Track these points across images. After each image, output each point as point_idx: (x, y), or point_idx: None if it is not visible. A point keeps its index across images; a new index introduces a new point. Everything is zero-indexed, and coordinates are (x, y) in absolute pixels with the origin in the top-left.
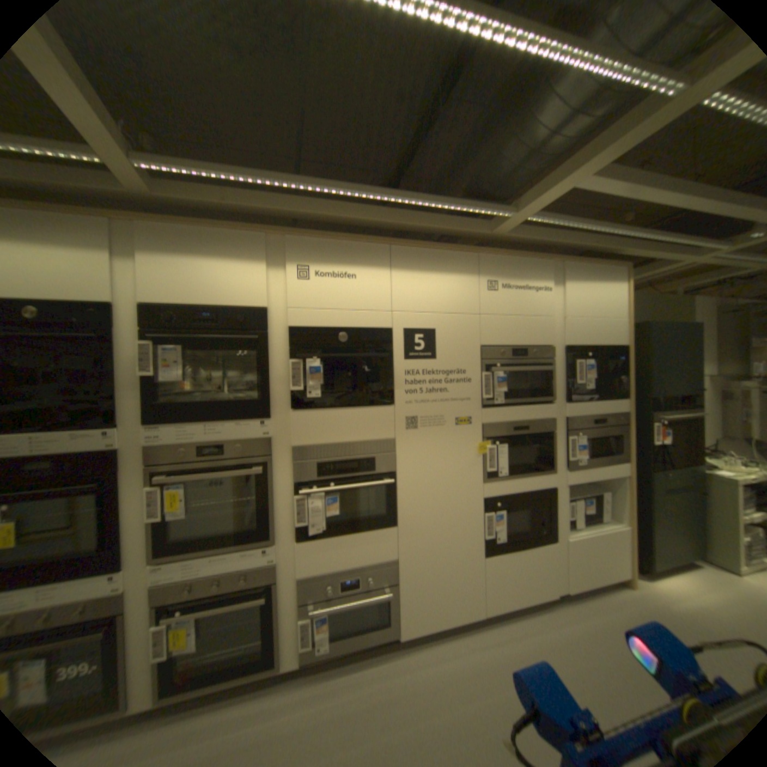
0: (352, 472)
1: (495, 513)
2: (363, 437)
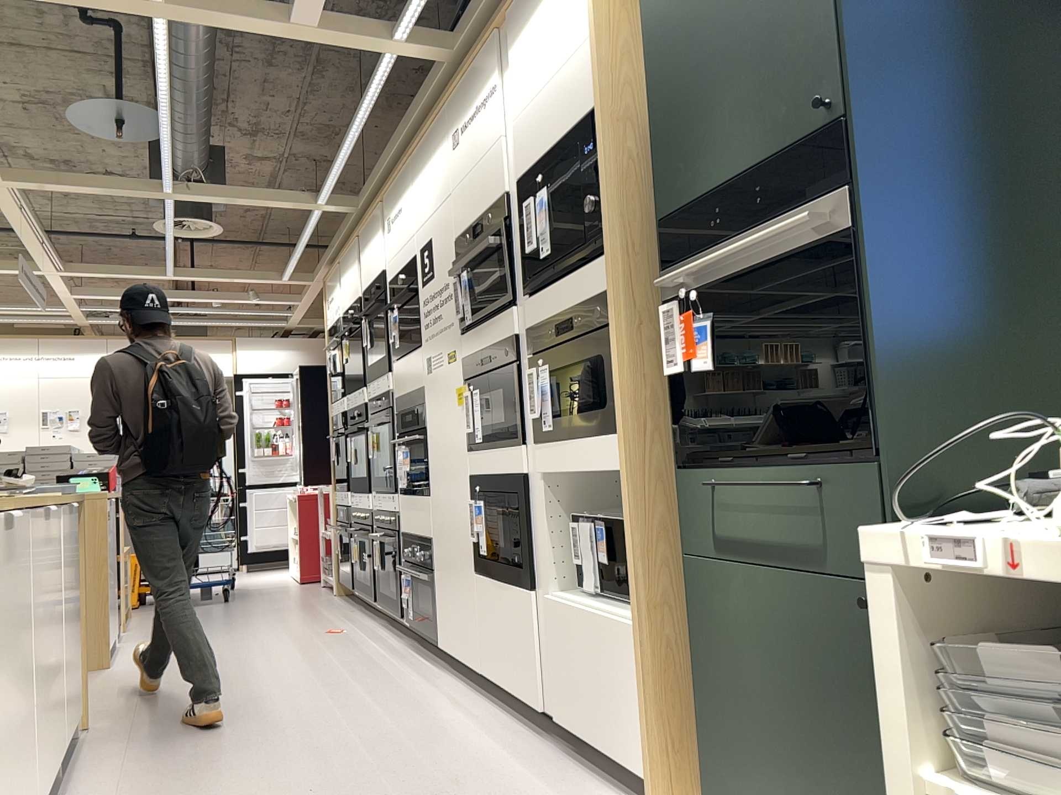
0: (410, 425)
1: (476, 502)
2: (412, 386)
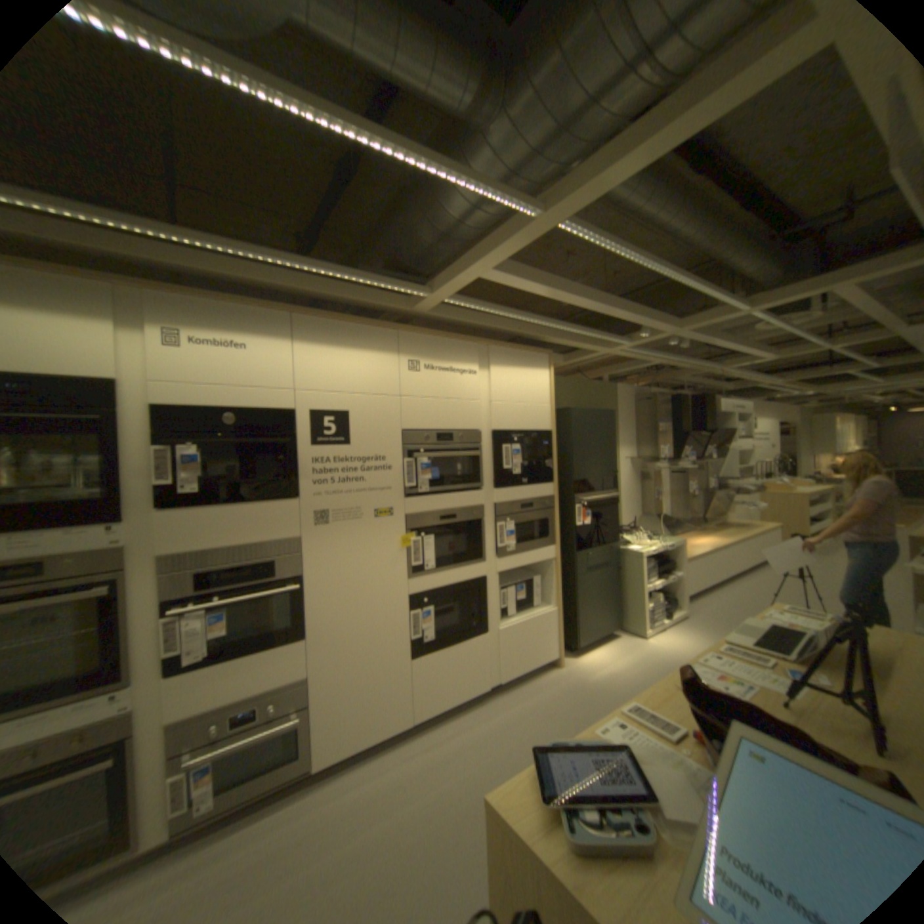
0: (243, 582)
1: (420, 610)
2: (258, 539)
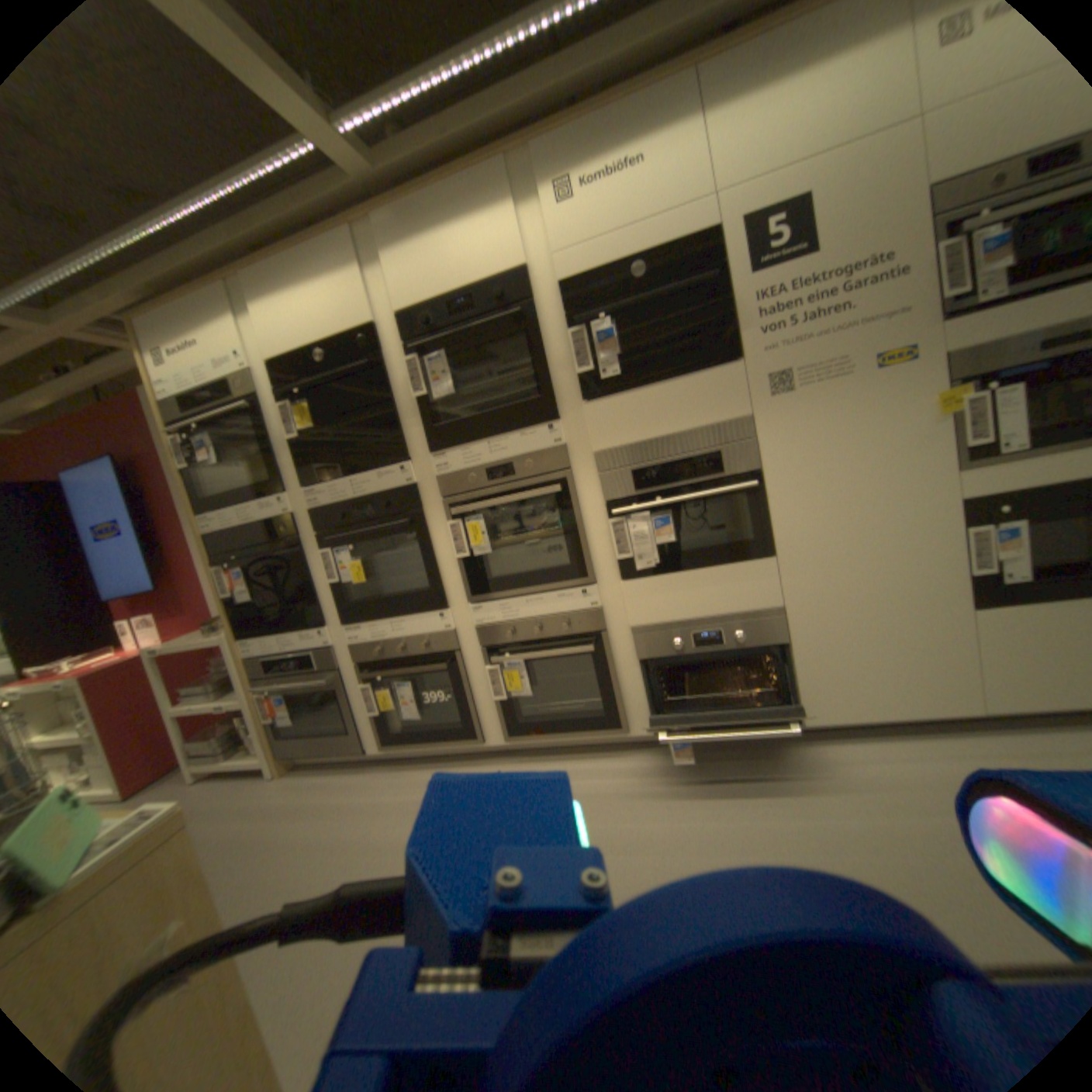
0: (685, 476)
1: (994, 524)
2: (696, 421)
